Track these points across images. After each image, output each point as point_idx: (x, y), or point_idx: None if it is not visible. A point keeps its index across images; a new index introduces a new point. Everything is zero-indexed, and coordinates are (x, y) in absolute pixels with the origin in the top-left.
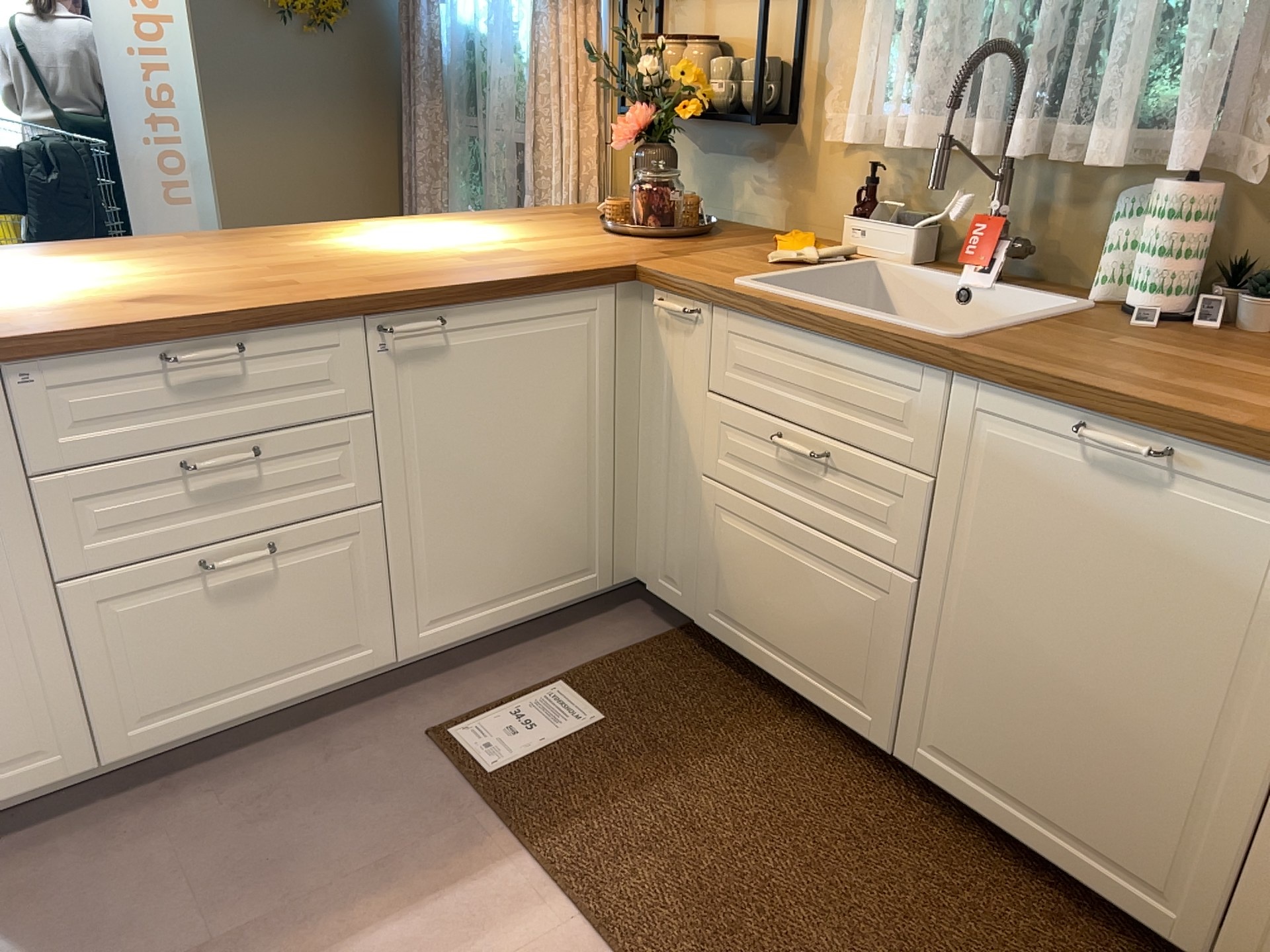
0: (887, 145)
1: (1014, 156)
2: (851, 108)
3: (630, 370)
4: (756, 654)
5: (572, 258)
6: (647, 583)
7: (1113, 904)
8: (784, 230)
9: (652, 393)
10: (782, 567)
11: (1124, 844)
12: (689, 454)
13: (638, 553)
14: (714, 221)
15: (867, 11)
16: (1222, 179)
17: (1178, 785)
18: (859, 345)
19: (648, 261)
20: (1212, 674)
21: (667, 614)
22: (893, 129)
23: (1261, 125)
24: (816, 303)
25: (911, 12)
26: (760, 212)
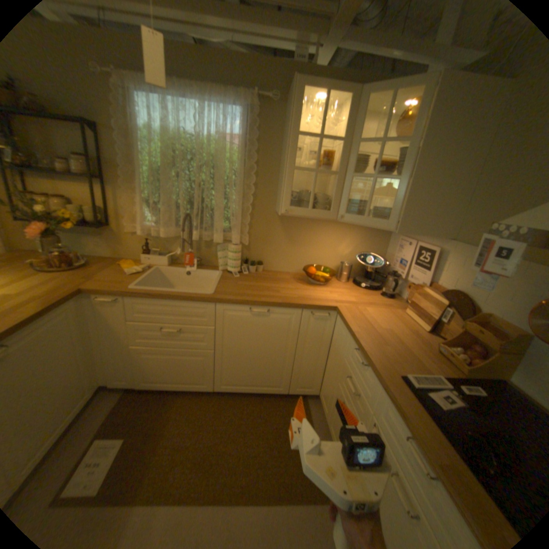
0: (153, 235)
1: (195, 239)
2: (137, 224)
3: (82, 323)
4: (162, 388)
5: (44, 293)
6: (105, 386)
7: (270, 394)
8: (112, 257)
9: (95, 327)
10: (168, 362)
11: (270, 382)
12: (120, 342)
13: (98, 378)
14: (82, 258)
15: (137, 197)
16: (238, 241)
17: (279, 367)
18: (185, 300)
19: (82, 285)
20: (282, 345)
21: (114, 391)
22: (150, 229)
23: (245, 232)
24: (165, 290)
25: (153, 199)
26: (99, 252)
